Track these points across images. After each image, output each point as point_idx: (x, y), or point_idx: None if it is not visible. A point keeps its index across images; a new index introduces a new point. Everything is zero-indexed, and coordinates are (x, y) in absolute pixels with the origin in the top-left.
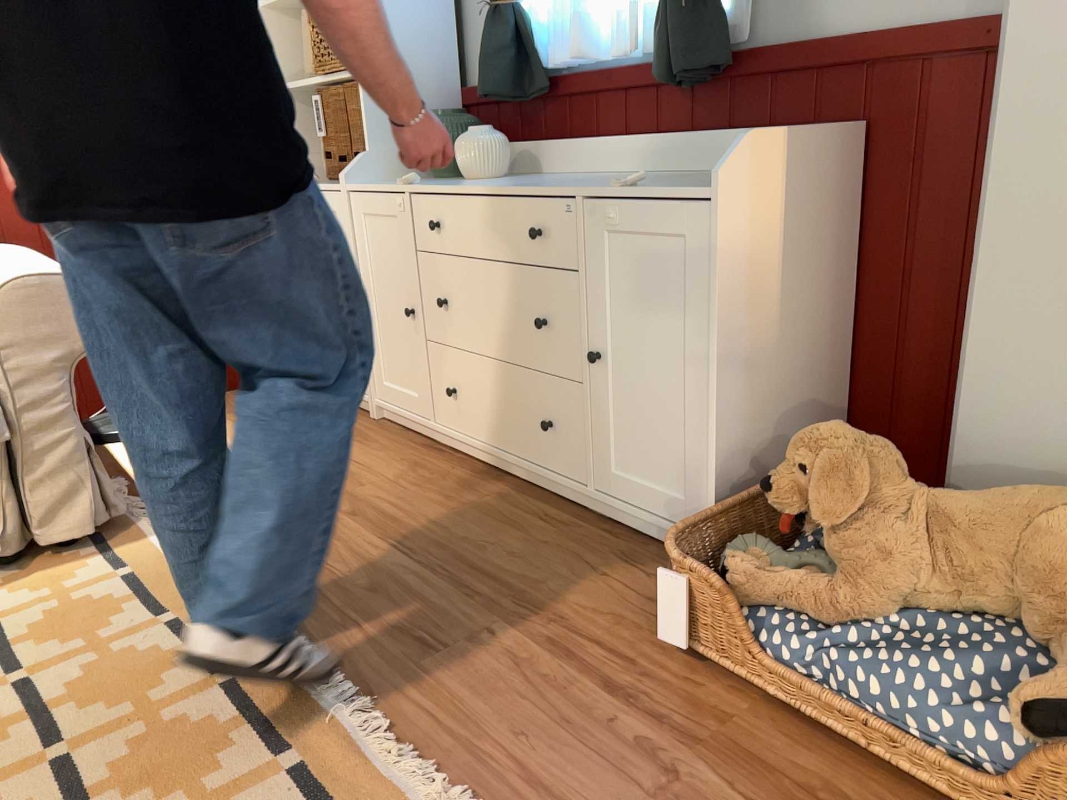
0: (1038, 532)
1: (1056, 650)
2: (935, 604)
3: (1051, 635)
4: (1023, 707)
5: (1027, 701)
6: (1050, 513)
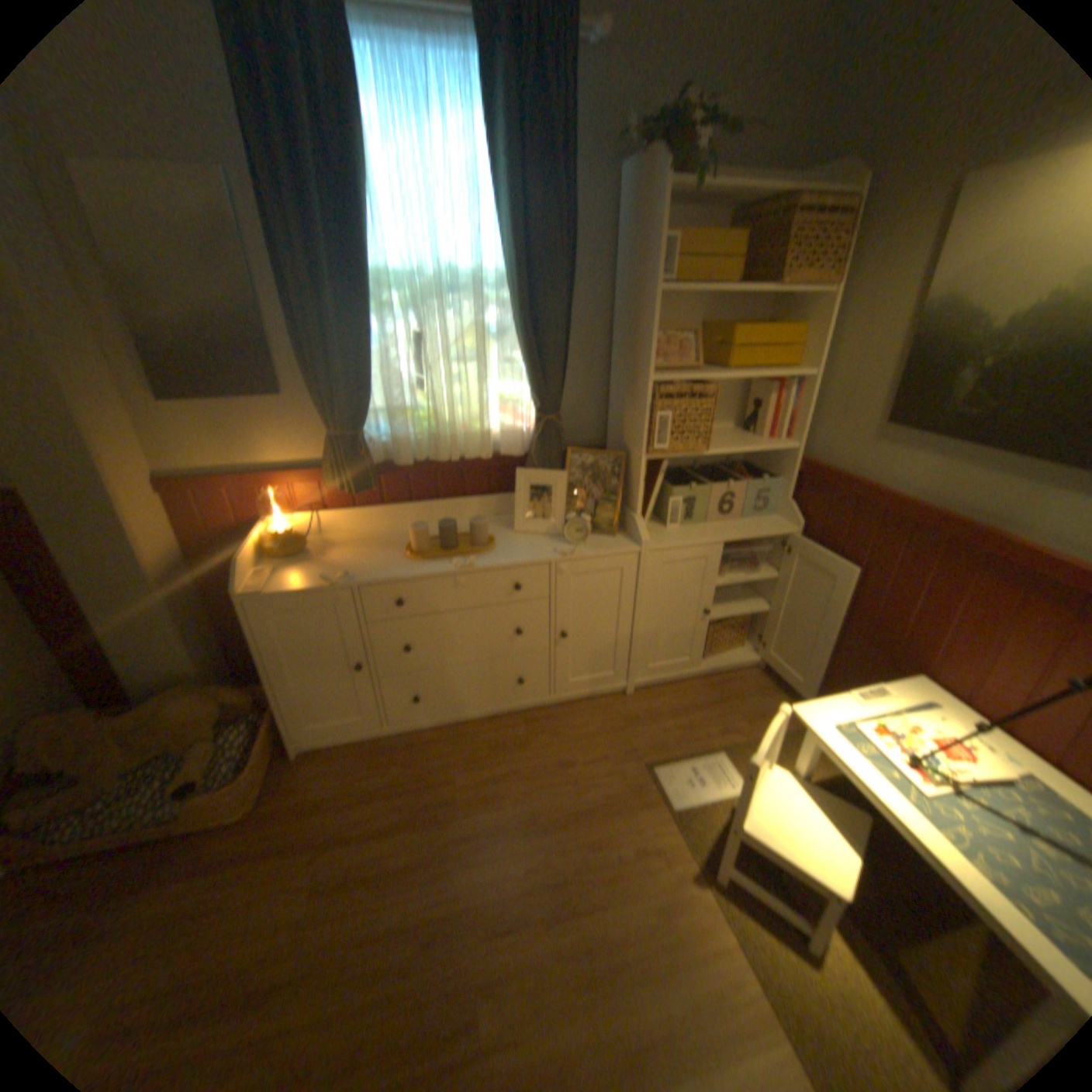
0: (159, 723)
1: (184, 761)
2: (131, 772)
3: (181, 756)
4: (168, 799)
5: (174, 791)
6: (161, 713)
